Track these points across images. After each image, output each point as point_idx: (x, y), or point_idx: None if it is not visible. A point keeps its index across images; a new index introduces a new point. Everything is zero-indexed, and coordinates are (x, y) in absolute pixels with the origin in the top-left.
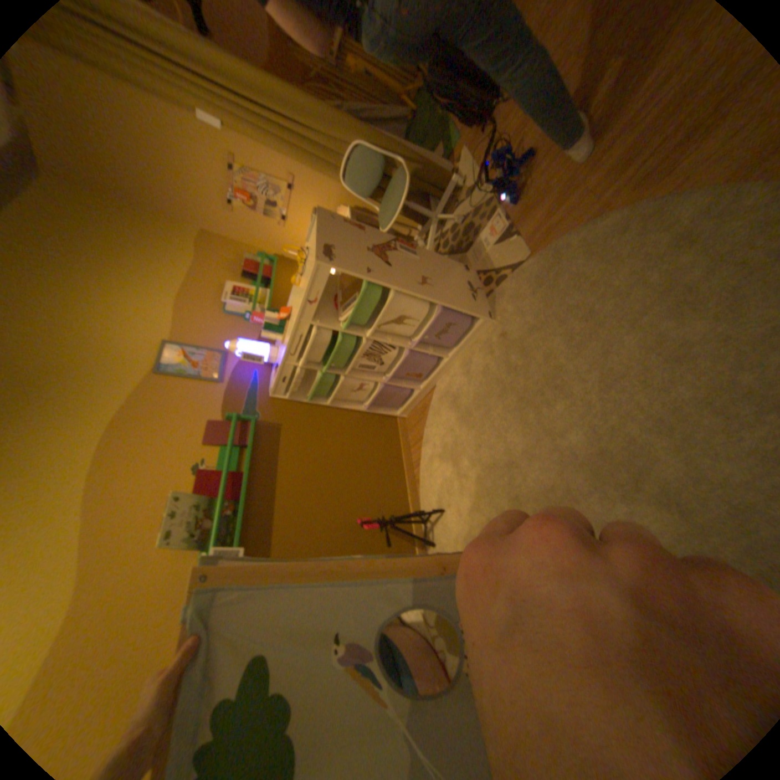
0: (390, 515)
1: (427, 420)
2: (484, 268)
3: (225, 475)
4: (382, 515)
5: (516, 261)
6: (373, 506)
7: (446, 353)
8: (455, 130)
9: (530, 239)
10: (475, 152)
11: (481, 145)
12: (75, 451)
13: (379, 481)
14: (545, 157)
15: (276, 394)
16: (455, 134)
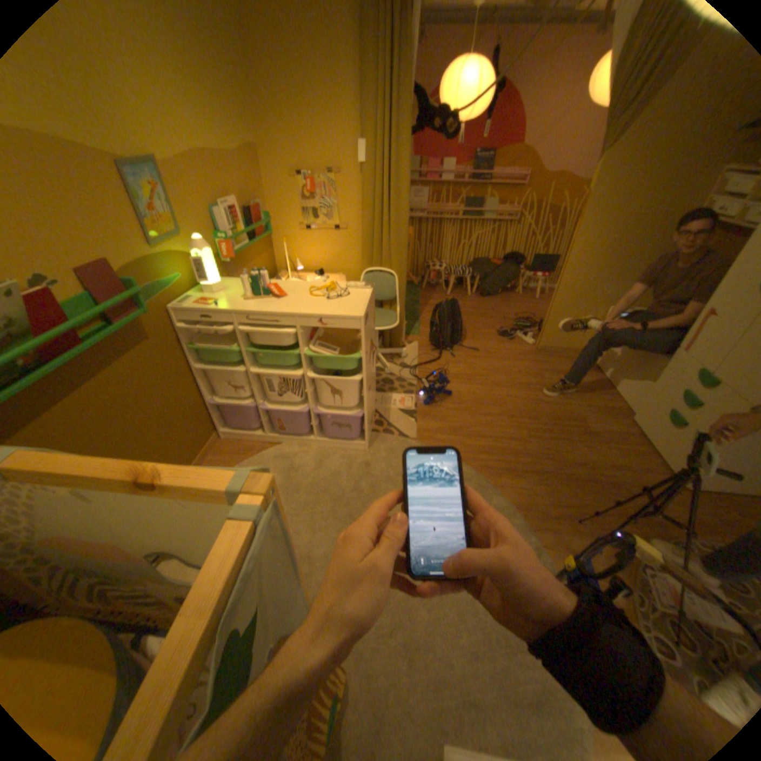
0: None
1: (244, 461)
2: (380, 413)
3: (68, 328)
4: None
5: (403, 433)
6: None
7: (316, 434)
8: (416, 329)
9: (418, 431)
10: (419, 354)
11: (424, 355)
12: None
13: None
14: (451, 404)
15: (174, 313)
16: (416, 331)
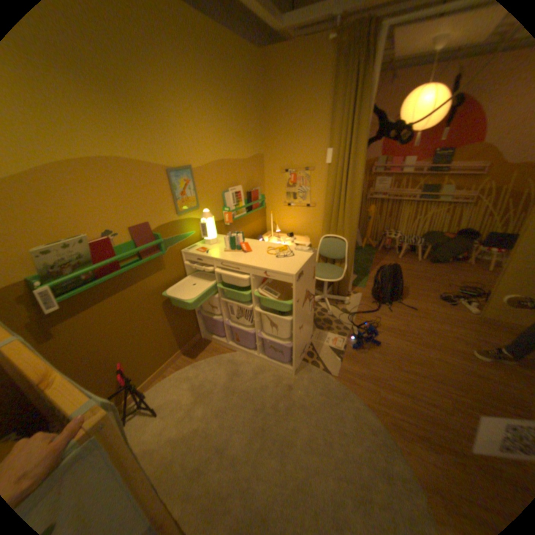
0: (129, 377)
1: (209, 359)
2: (314, 347)
3: (112, 261)
4: (126, 373)
5: (328, 368)
6: (131, 363)
7: (259, 352)
8: (364, 283)
9: (341, 371)
10: (361, 303)
11: (365, 305)
12: (80, 144)
13: (151, 353)
14: (378, 354)
15: (184, 255)
16: (363, 284)
